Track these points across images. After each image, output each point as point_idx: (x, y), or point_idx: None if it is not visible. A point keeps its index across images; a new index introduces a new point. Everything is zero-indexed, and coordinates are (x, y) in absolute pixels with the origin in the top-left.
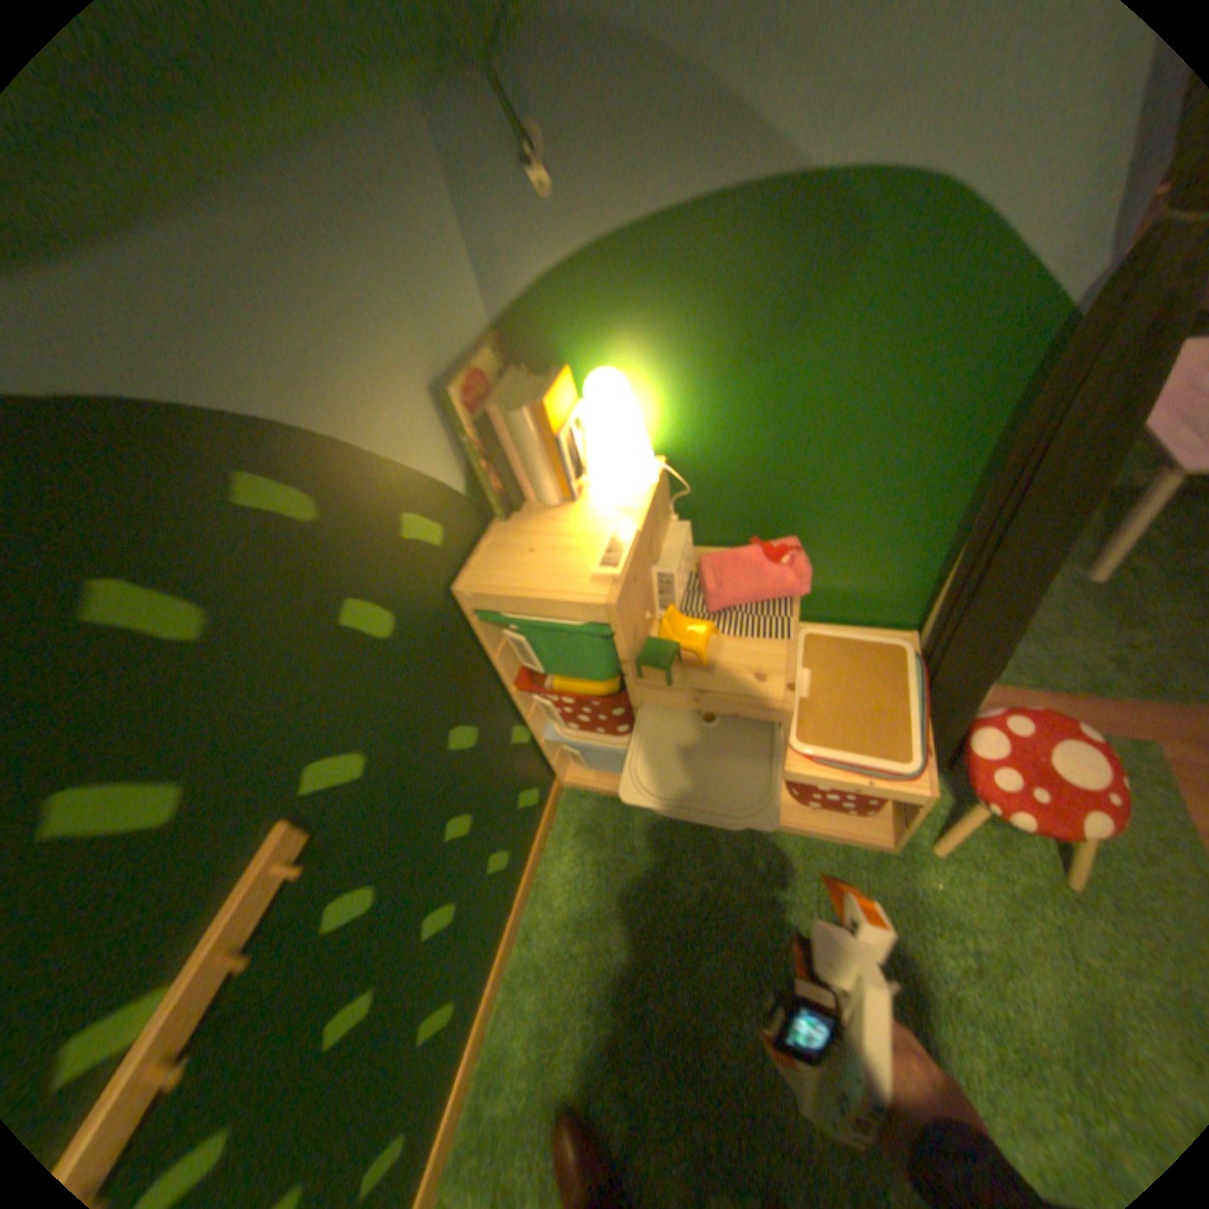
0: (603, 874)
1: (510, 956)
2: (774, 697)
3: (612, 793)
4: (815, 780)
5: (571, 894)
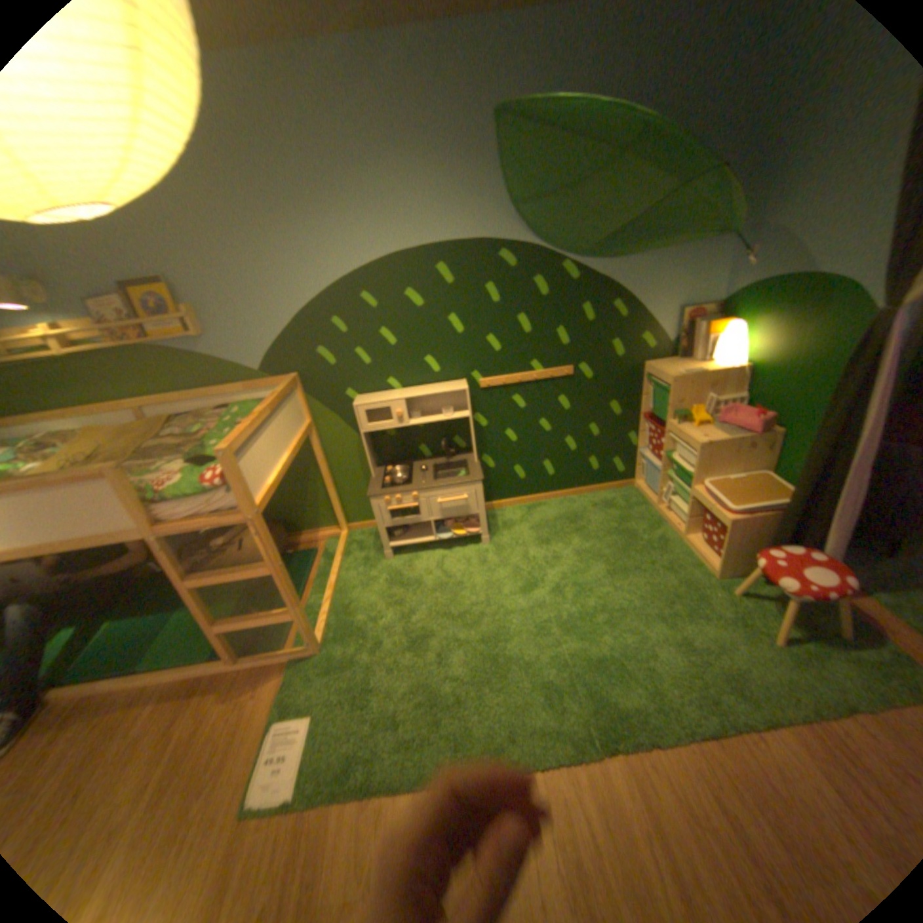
0: (615, 506)
1: (570, 496)
2: (699, 441)
3: (645, 497)
4: (699, 499)
5: (600, 502)
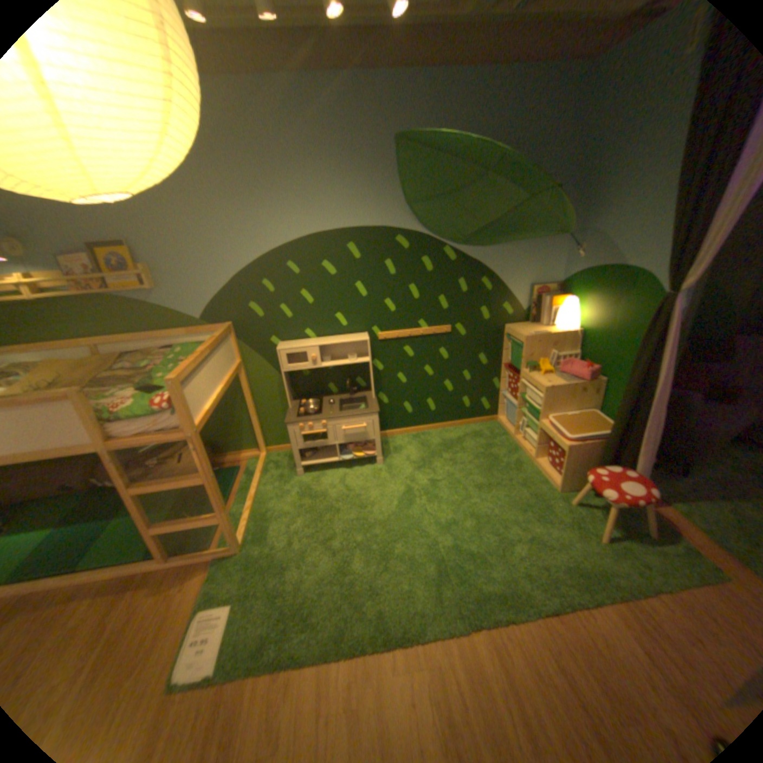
0: (482, 436)
1: (448, 428)
2: (545, 385)
3: (505, 430)
4: (545, 430)
5: (471, 432)
